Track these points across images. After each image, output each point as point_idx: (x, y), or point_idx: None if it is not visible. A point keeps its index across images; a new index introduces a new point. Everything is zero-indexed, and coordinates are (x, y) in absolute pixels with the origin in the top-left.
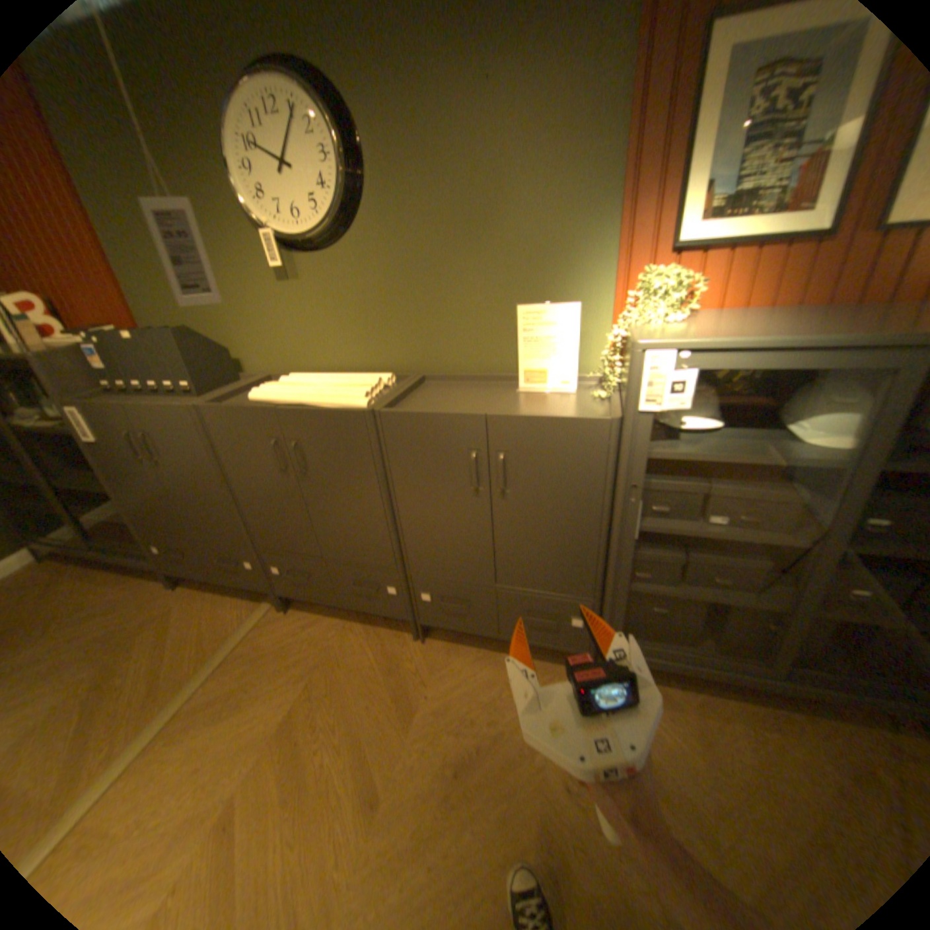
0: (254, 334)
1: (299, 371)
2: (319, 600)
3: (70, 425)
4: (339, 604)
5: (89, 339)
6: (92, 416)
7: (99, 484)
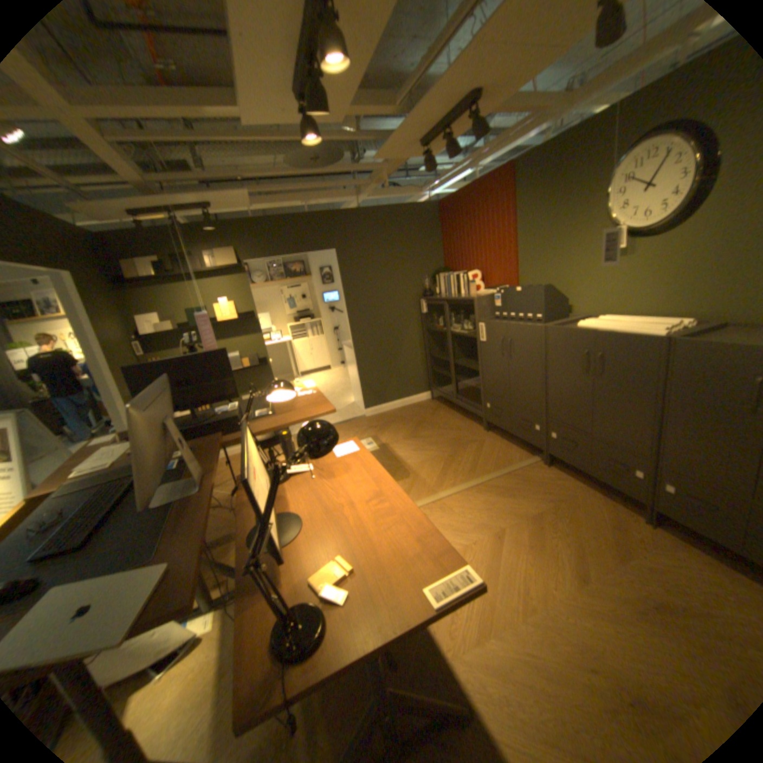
0: (588, 290)
1: (613, 315)
2: (578, 466)
3: (474, 334)
4: (592, 473)
5: (499, 292)
6: (490, 329)
7: (474, 366)
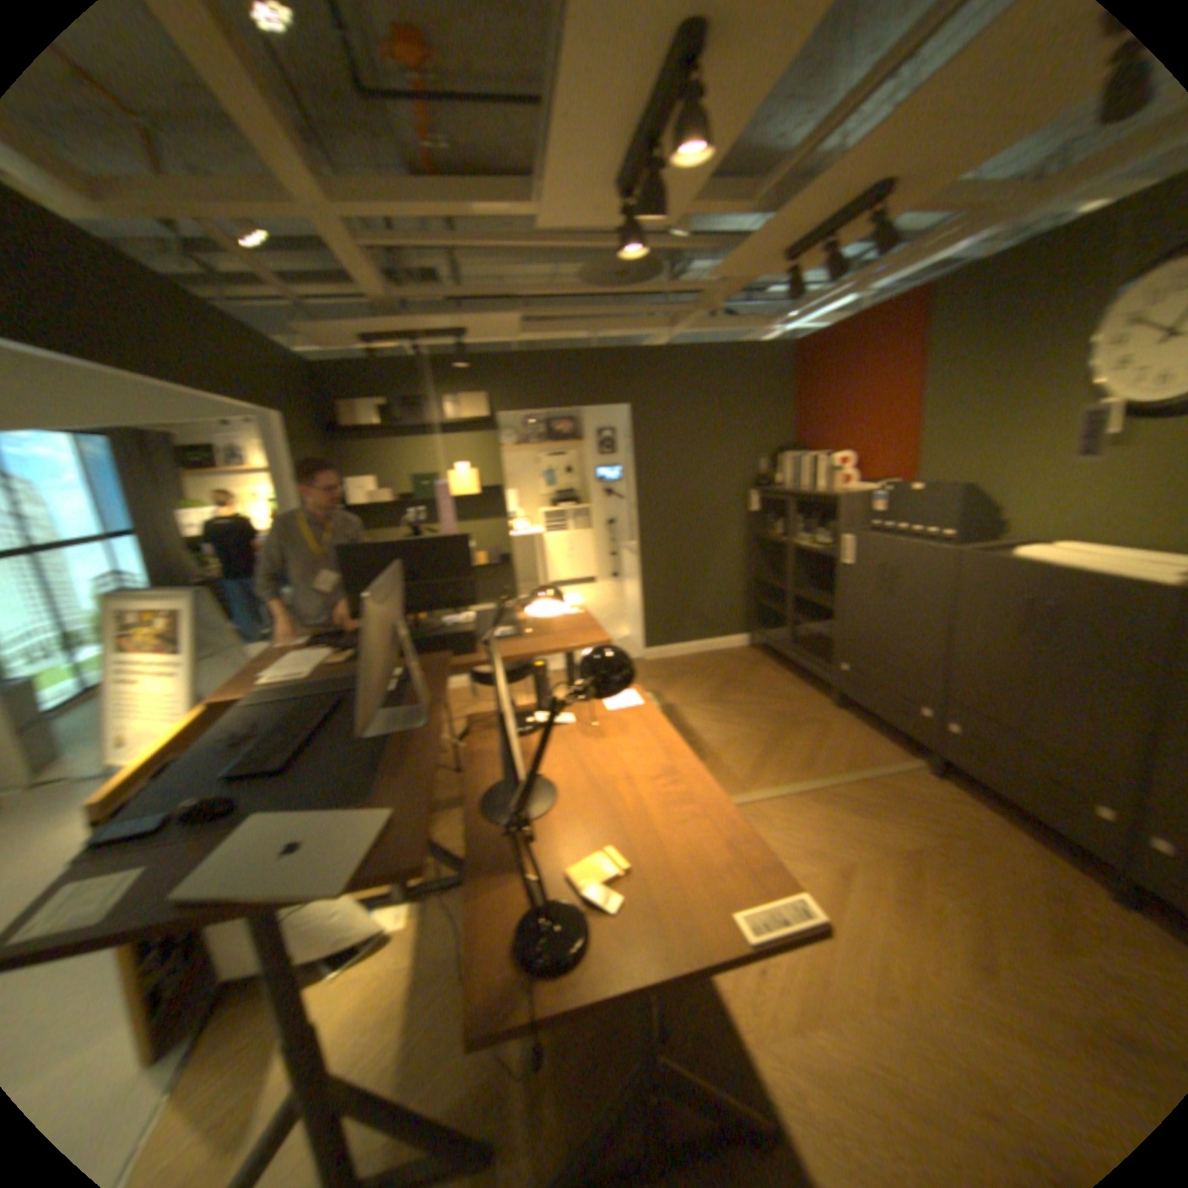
0: (1040, 498)
1: (1081, 542)
2: (993, 785)
3: (832, 551)
4: (1017, 800)
5: (883, 488)
6: (860, 545)
7: (826, 601)
